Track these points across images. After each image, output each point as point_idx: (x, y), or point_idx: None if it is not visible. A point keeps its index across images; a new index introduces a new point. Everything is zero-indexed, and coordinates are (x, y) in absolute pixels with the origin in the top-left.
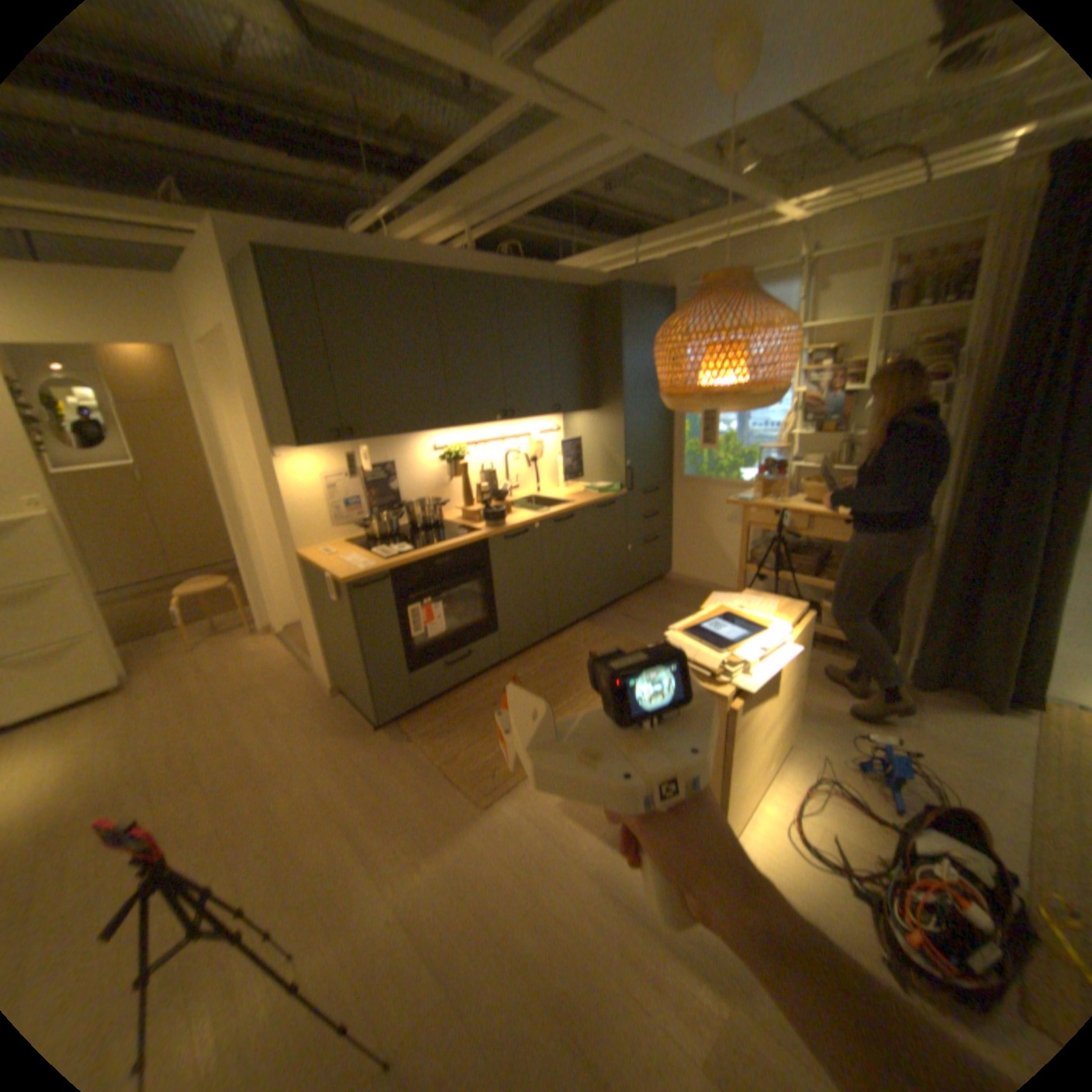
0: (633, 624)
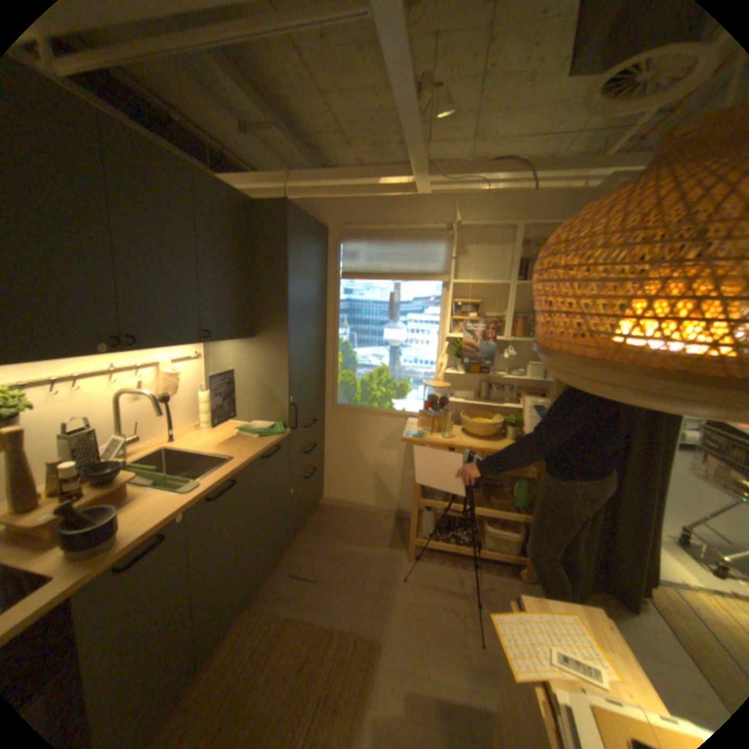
0: (307, 588)
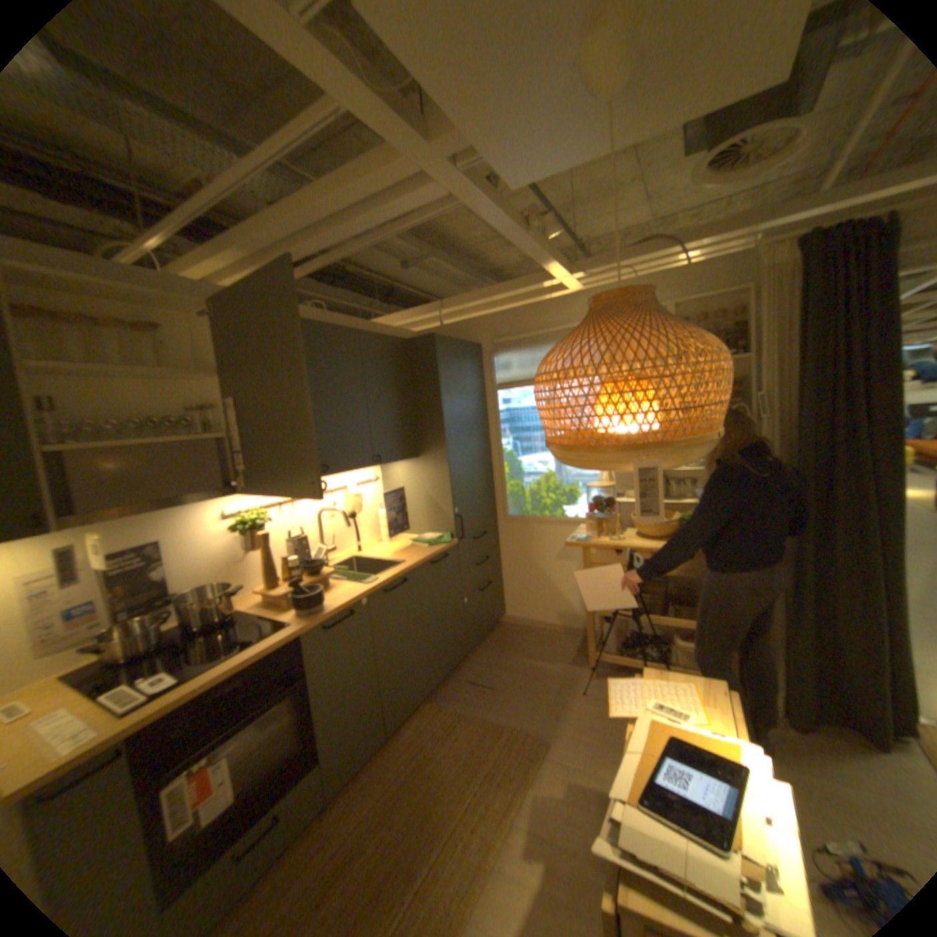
0: (483, 693)
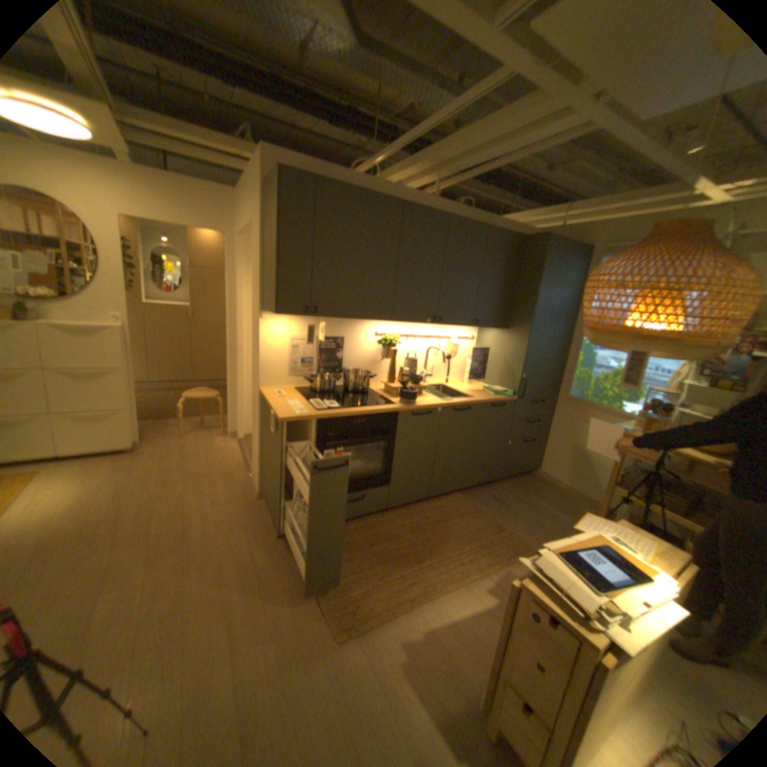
0: (501, 507)
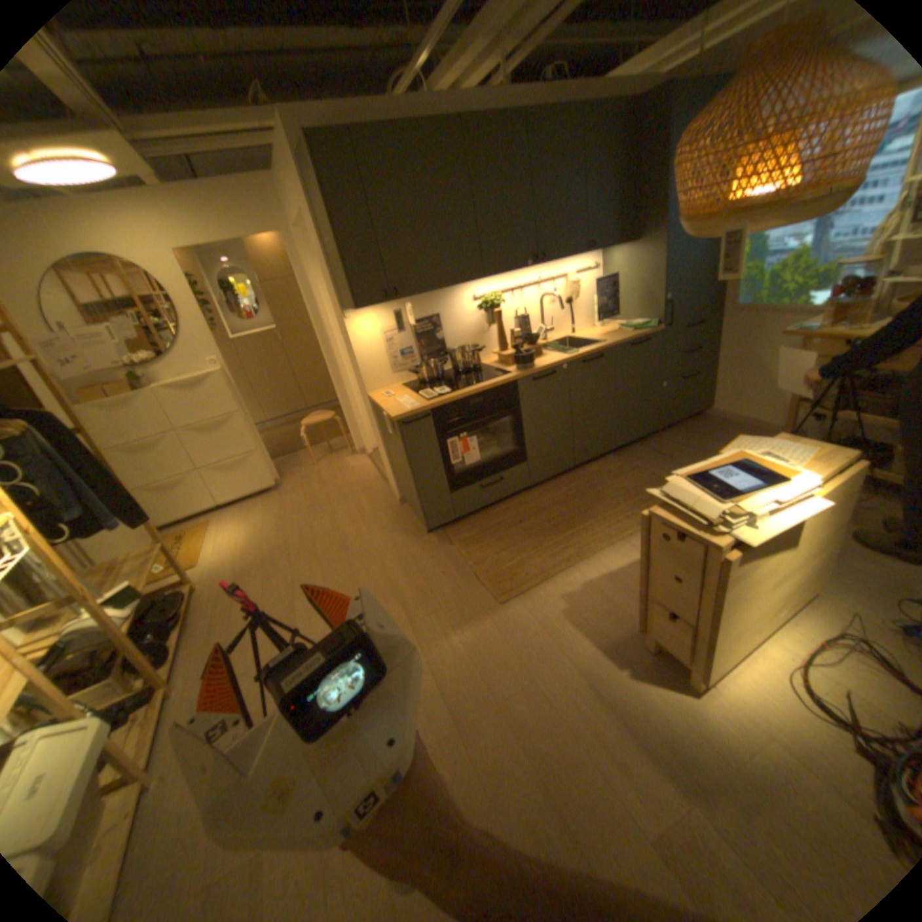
0: (661, 458)
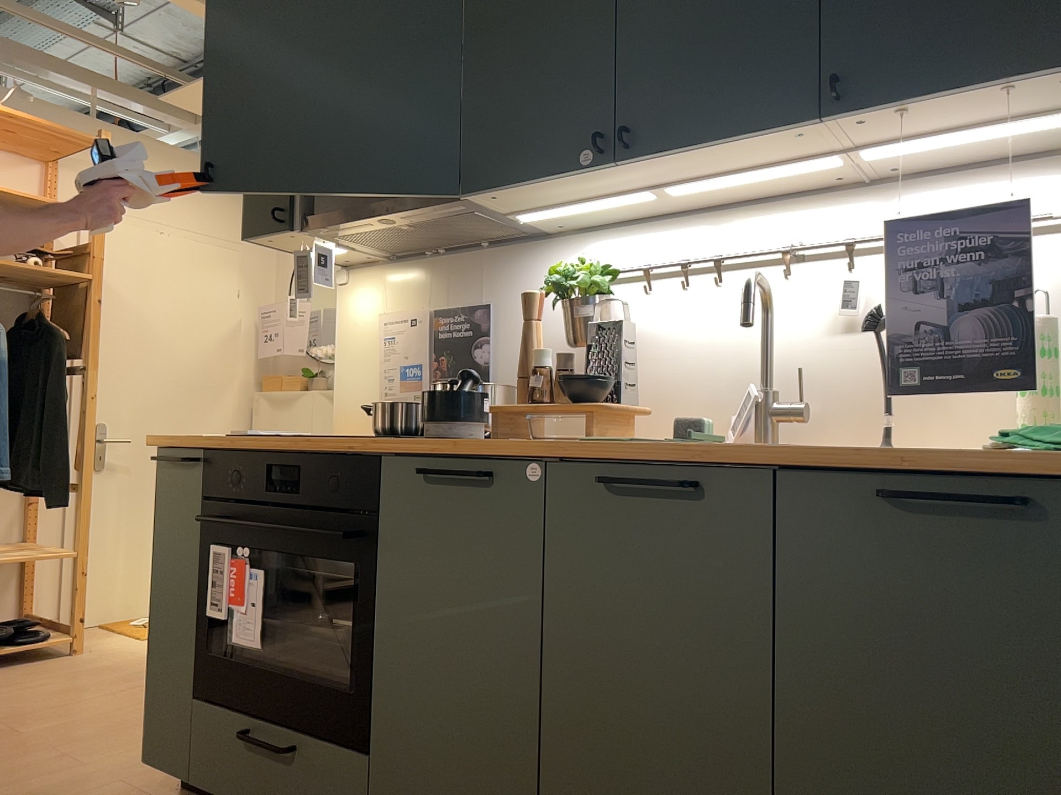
0: None
